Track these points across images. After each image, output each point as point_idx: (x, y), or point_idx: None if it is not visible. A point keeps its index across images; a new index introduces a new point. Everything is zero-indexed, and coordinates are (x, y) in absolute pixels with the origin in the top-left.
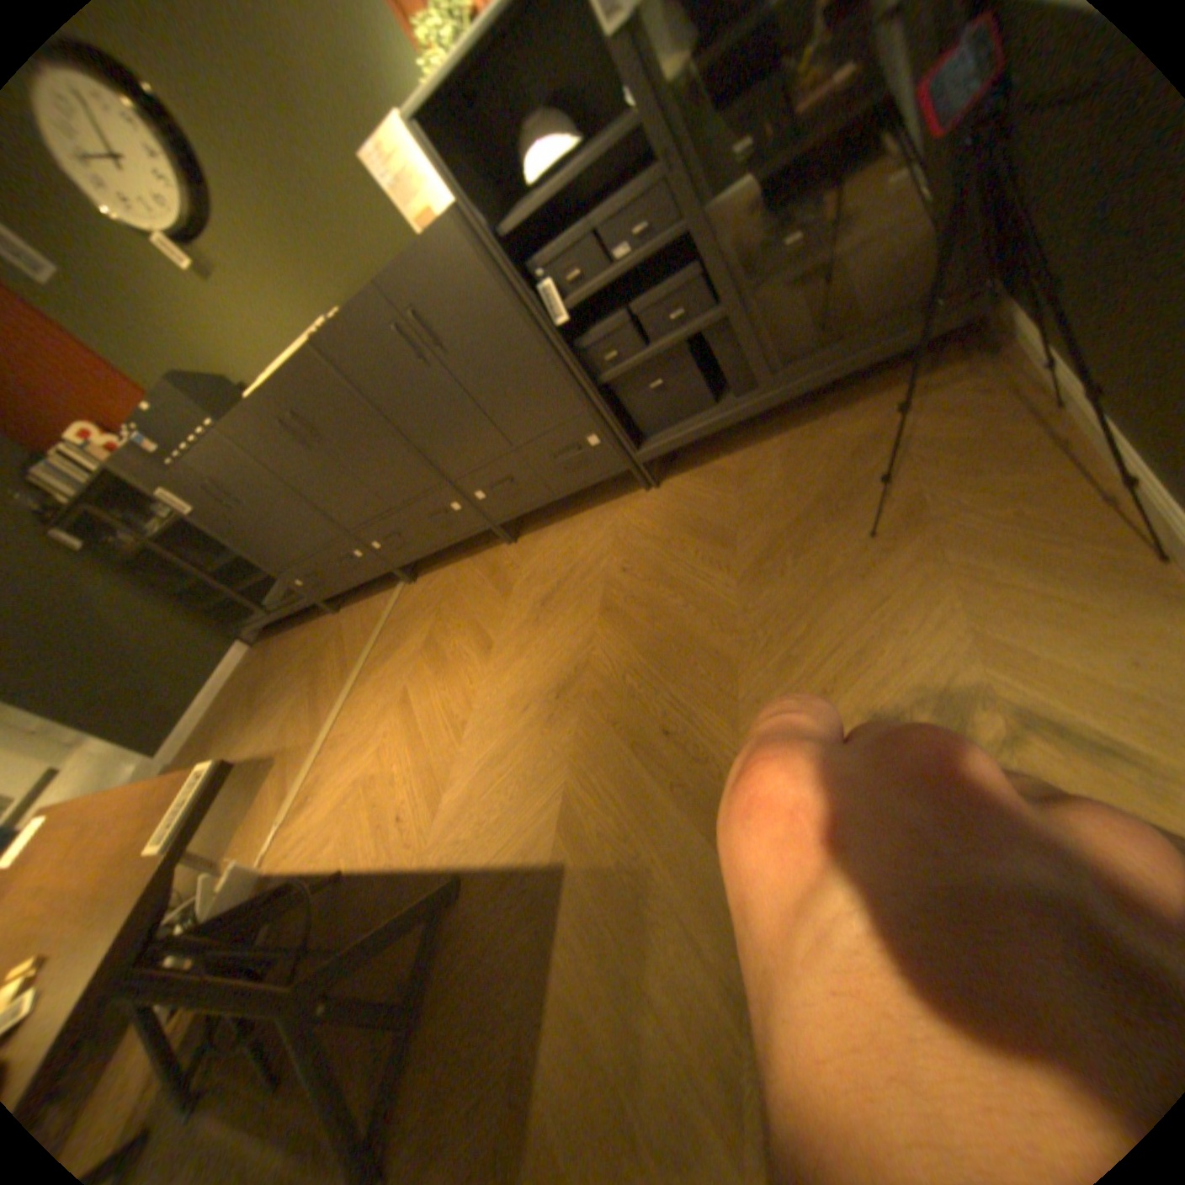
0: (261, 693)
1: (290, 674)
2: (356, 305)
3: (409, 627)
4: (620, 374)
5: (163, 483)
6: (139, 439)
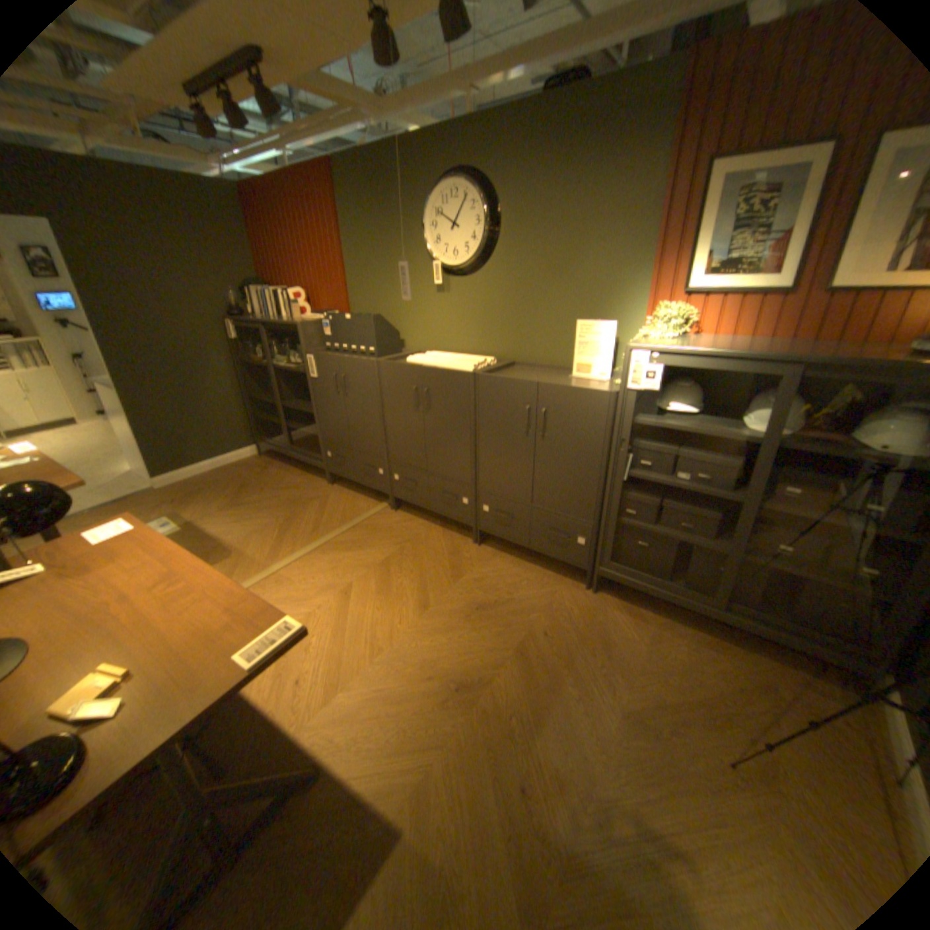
0: (246, 495)
1: (273, 499)
2: (516, 383)
3: (374, 540)
4: (626, 524)
5: (315, 355)
6: (324, 324)
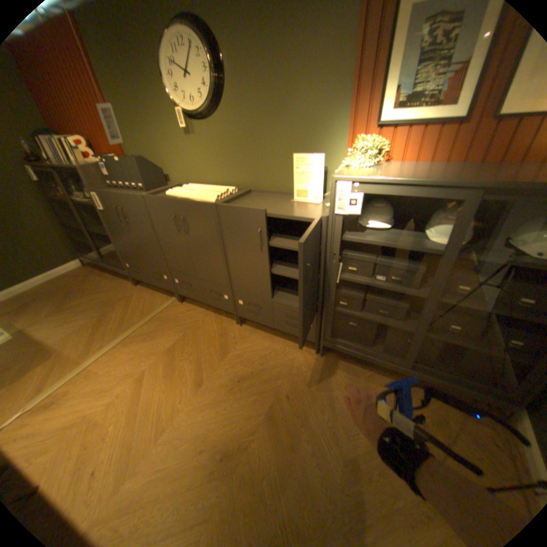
0: (69, 301)
1: (90, 302)
2: (248, 211)
3: (164, 329)
4: (340, 312)
5: (96, 192)
6: (101, 166)
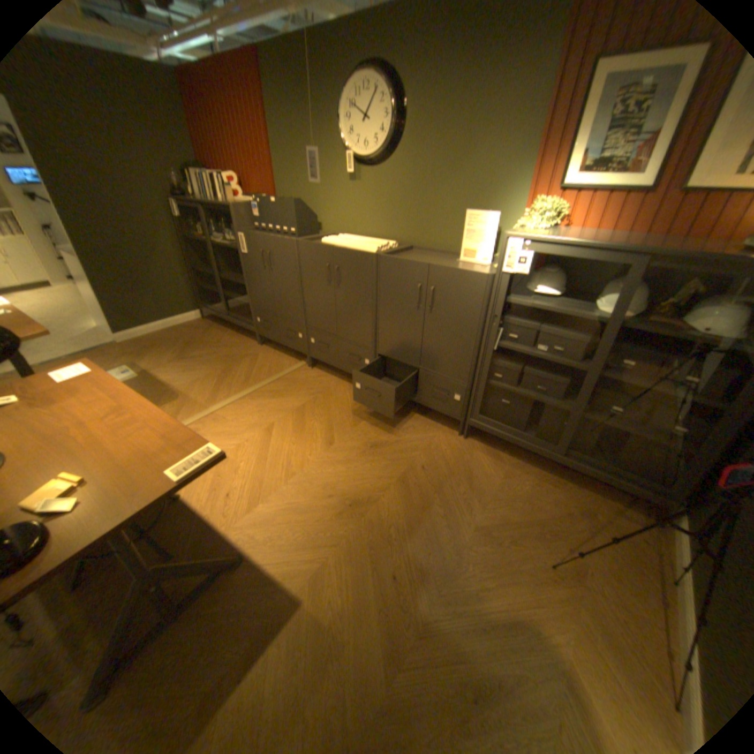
0: (191, 351)
1: (213, 355)
2: (411, 264)
3: (293, 390)
4: (493, 386)
5: (245, 234)
6: (253, 206)
